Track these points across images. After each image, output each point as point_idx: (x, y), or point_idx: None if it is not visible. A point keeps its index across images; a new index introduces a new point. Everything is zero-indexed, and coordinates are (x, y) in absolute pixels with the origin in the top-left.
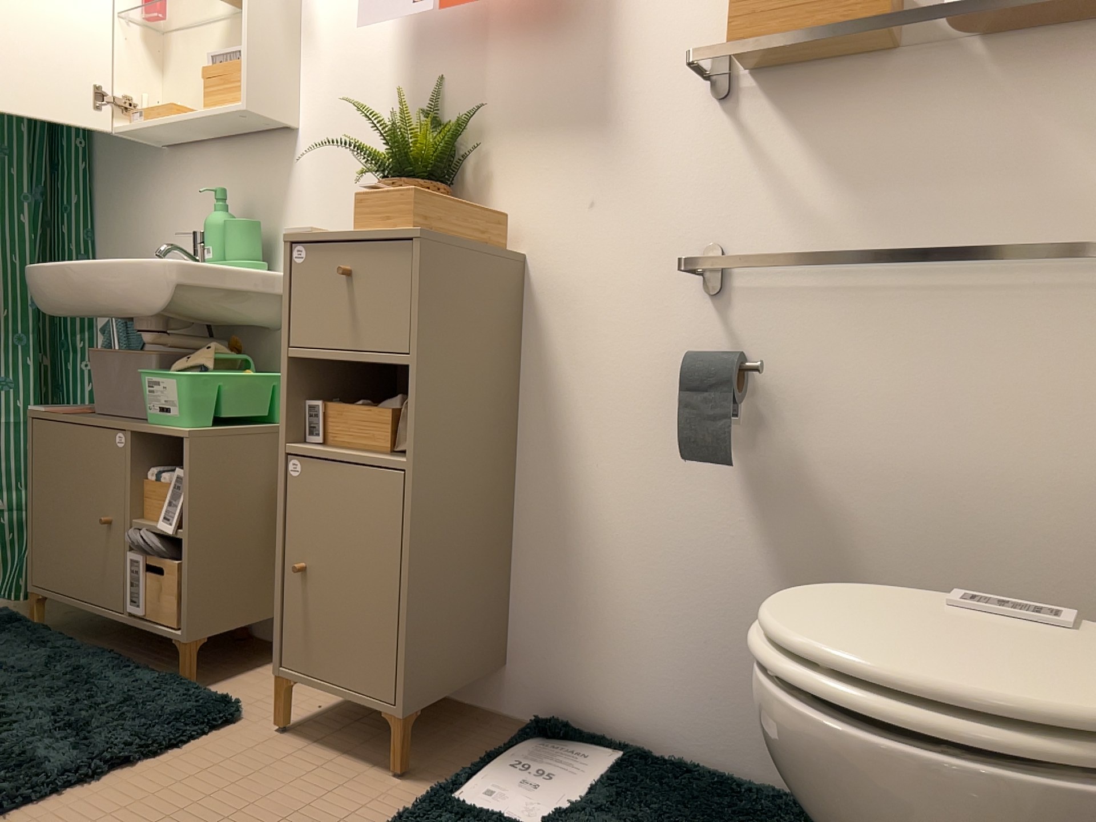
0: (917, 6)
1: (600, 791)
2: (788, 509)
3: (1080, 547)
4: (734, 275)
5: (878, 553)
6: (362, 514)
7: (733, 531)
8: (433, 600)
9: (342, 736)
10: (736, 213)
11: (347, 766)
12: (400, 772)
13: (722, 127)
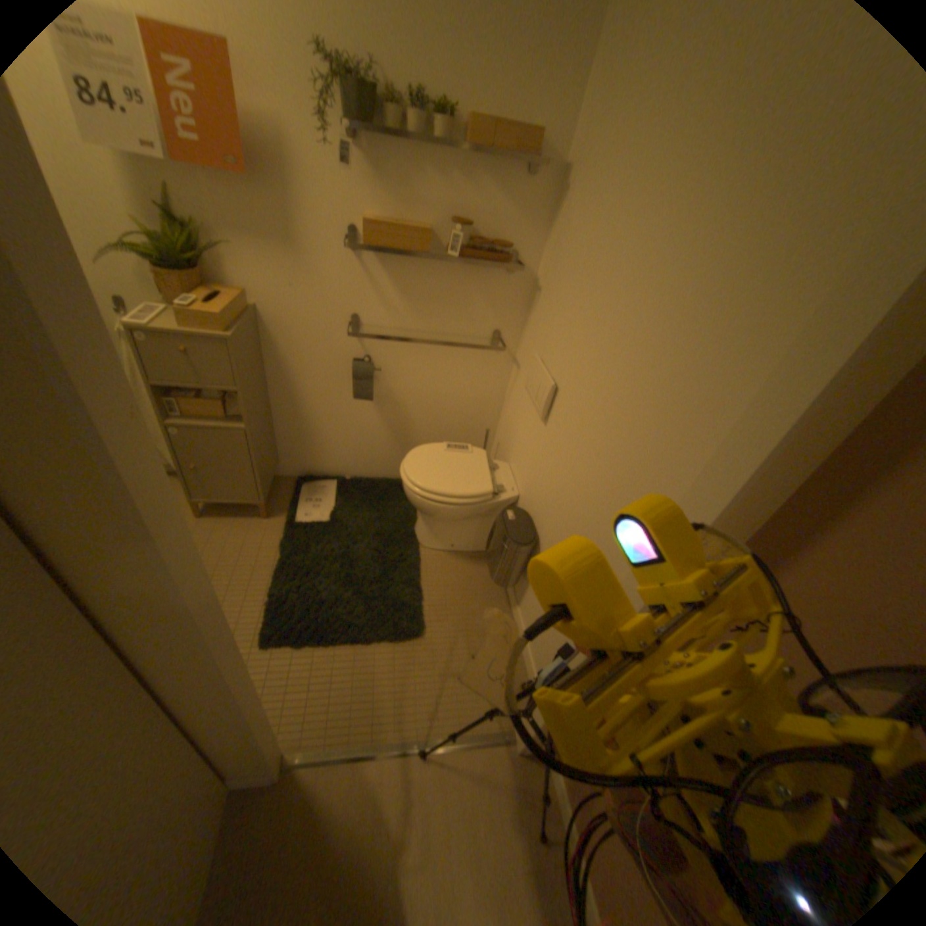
0: (439, 232)
1: (341, 504)
2: (389, 408)
3: (470, 413)
4: (366, 328)
5: (417, 418)
6: (223, 449)
7: (369, 415)
8: (263, 467)
9: (229, 515)
10: (366, 303)
11: (244, 527)
12: (267, 521)
13: (358, 263)
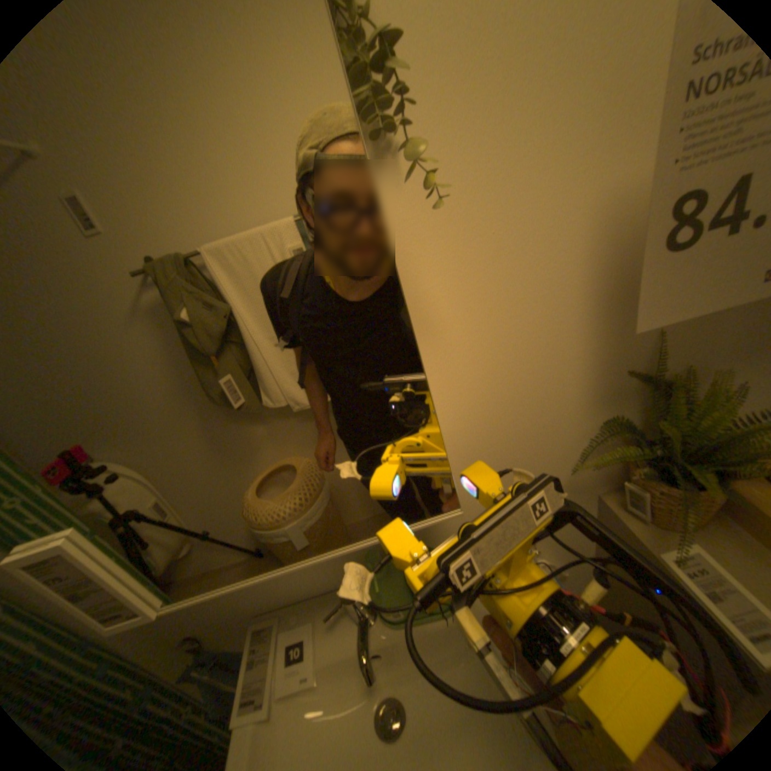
0: None
1: None
2: None
3: None
4: None
5: None
6: None
7: None
8: None
9: None
10: None
11: None
12: None
13: None
